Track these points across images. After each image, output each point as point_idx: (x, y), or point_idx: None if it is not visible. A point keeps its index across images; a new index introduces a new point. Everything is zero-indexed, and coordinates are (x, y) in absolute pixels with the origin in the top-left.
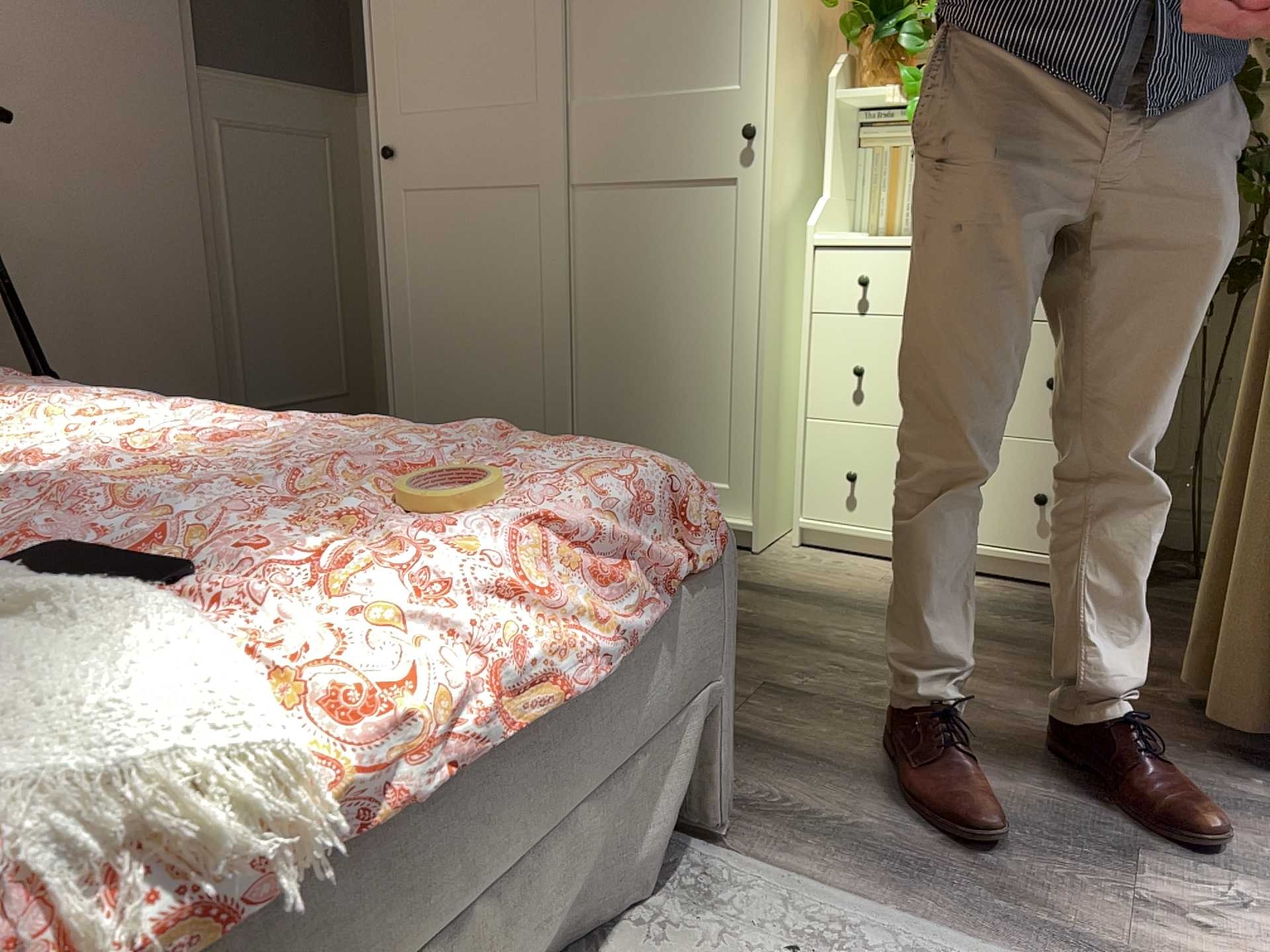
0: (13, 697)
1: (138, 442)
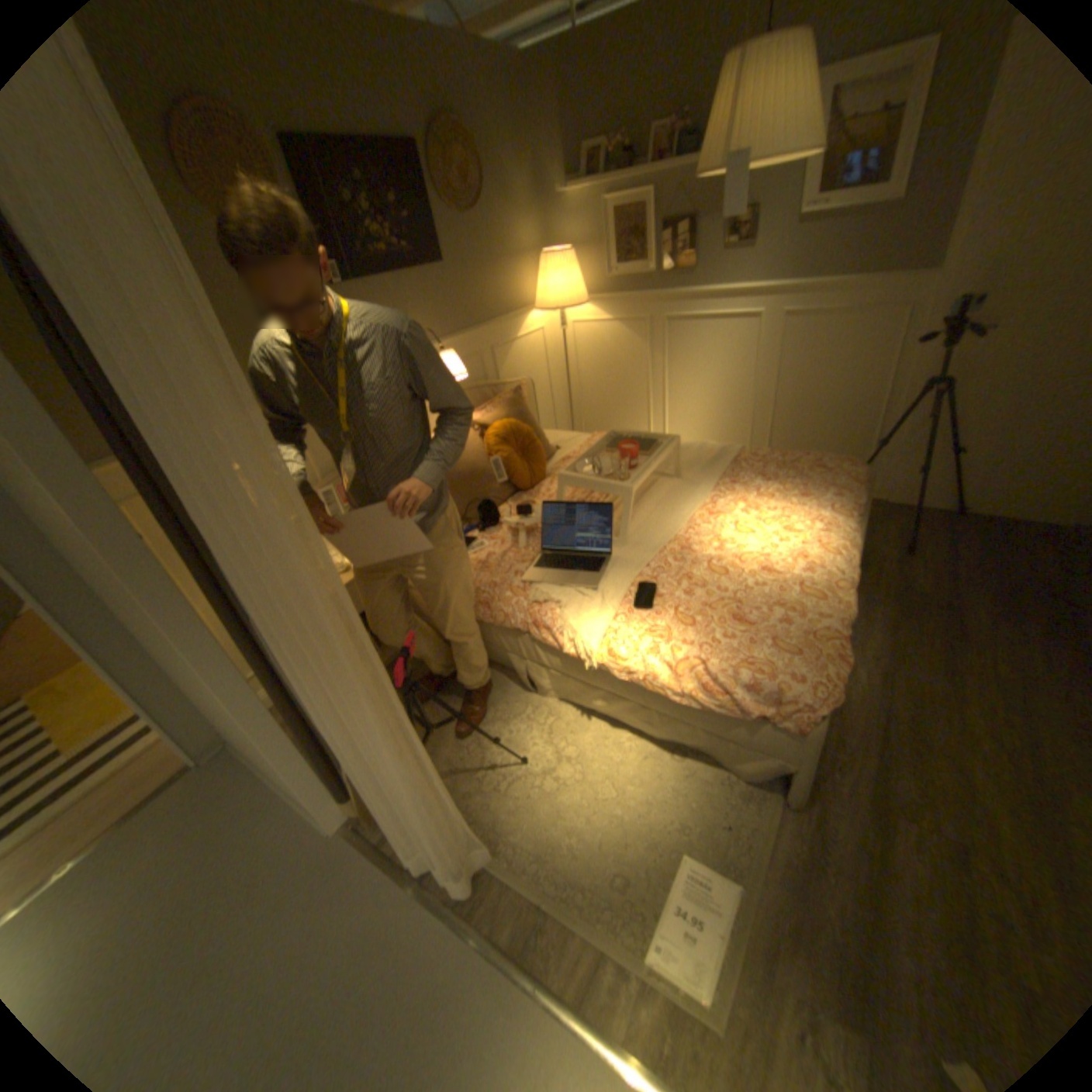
0: (600, 611)
1: (775, 550)
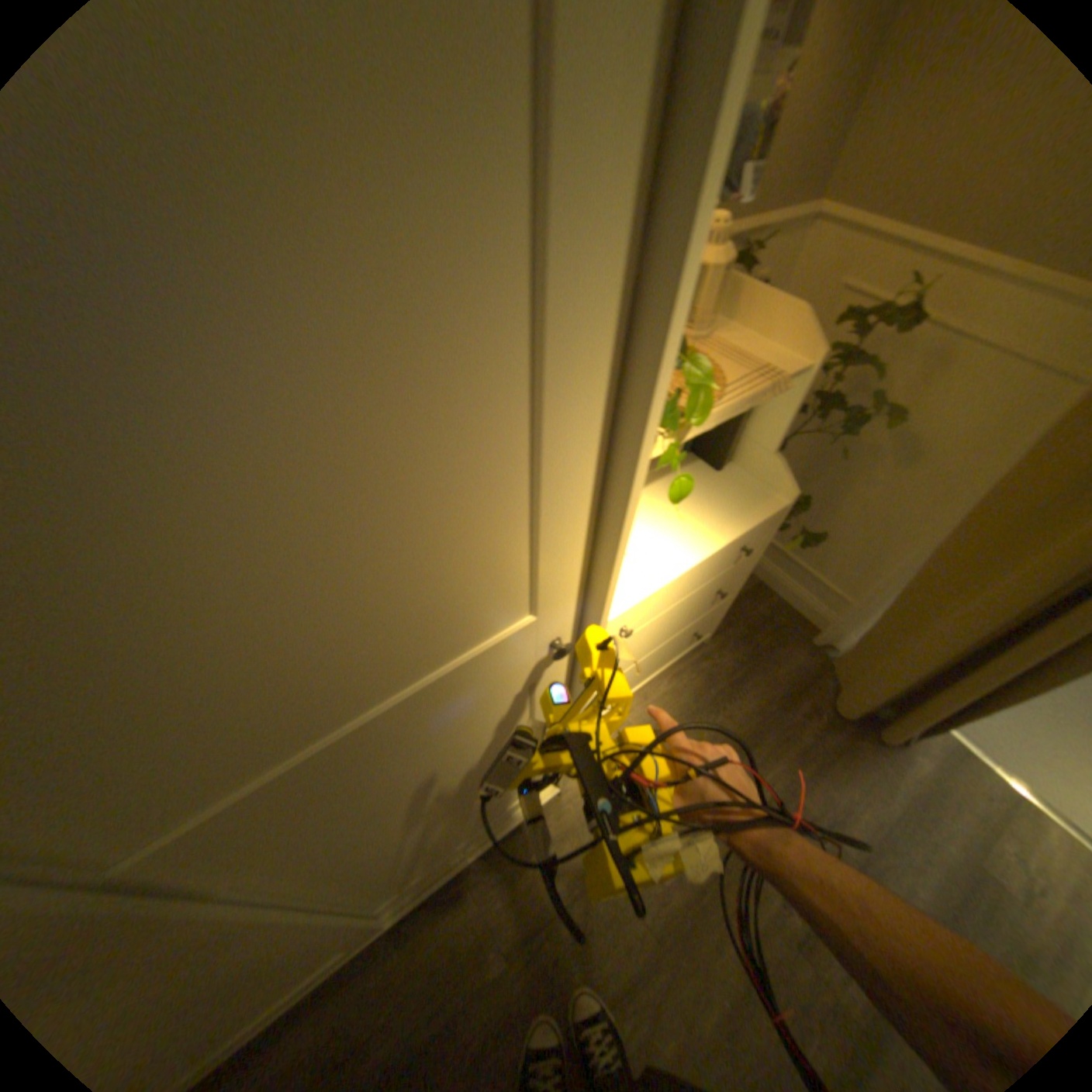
0: None
1: None
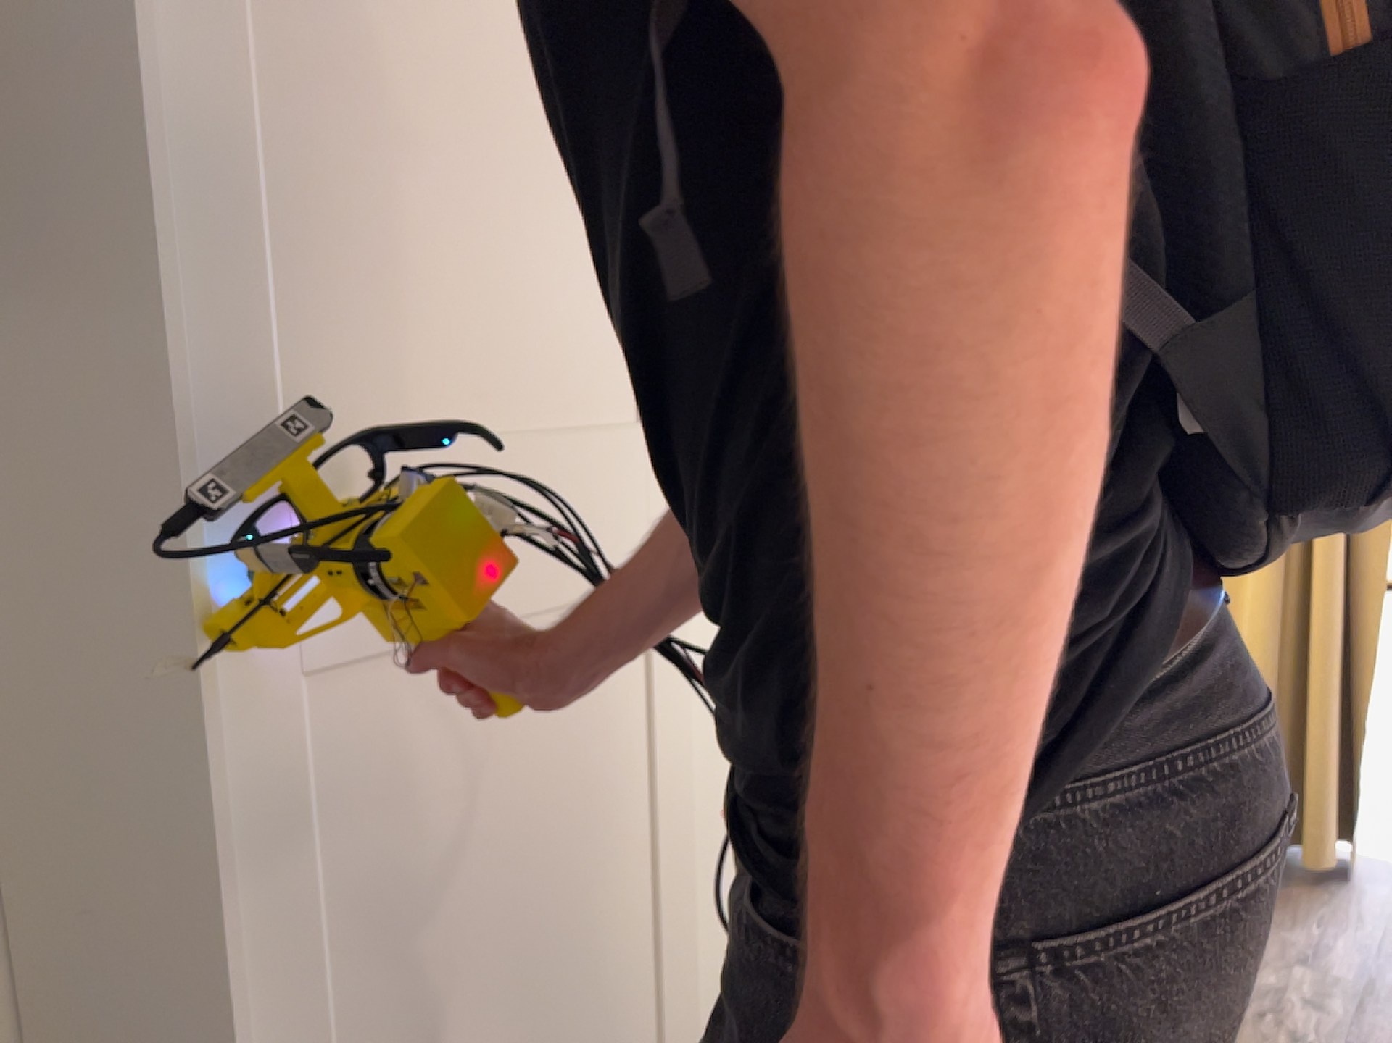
0: None
1: None
